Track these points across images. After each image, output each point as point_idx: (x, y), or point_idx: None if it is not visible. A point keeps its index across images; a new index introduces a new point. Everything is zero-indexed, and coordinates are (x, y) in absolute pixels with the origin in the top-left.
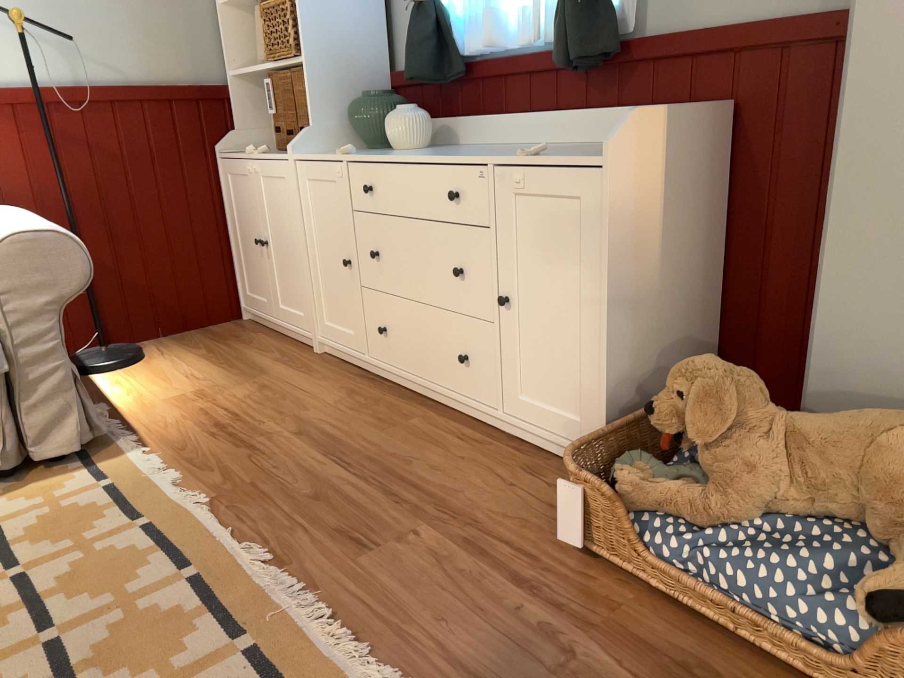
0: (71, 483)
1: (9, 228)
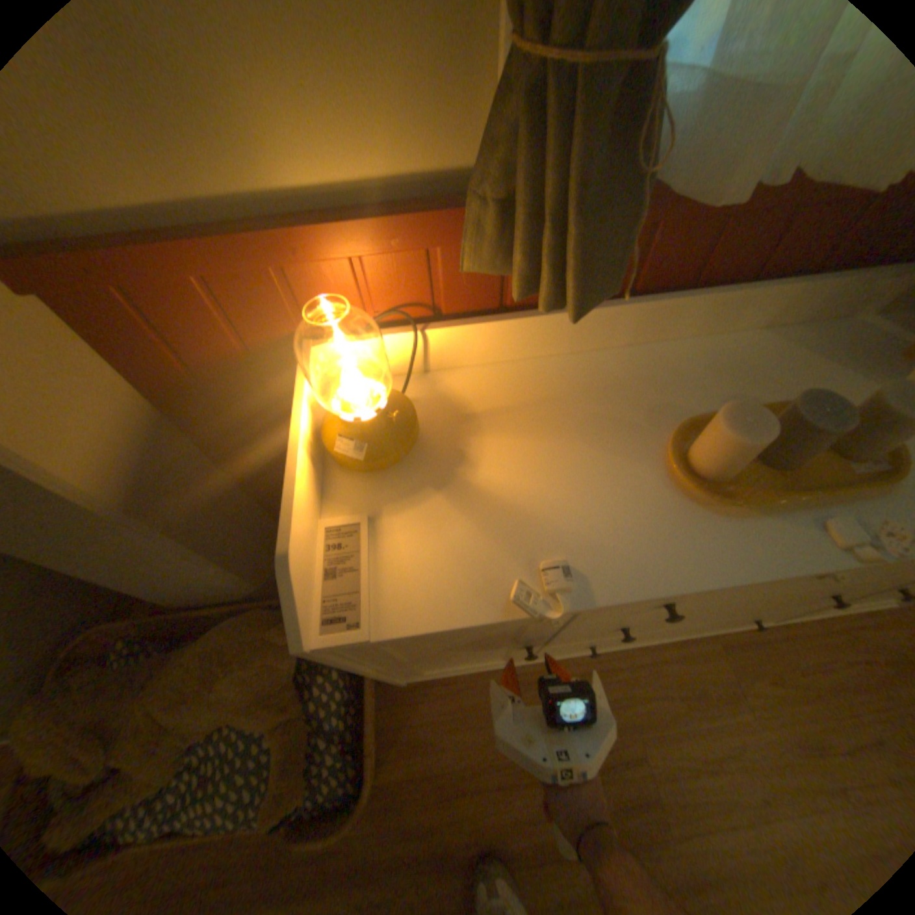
0: None
1: None
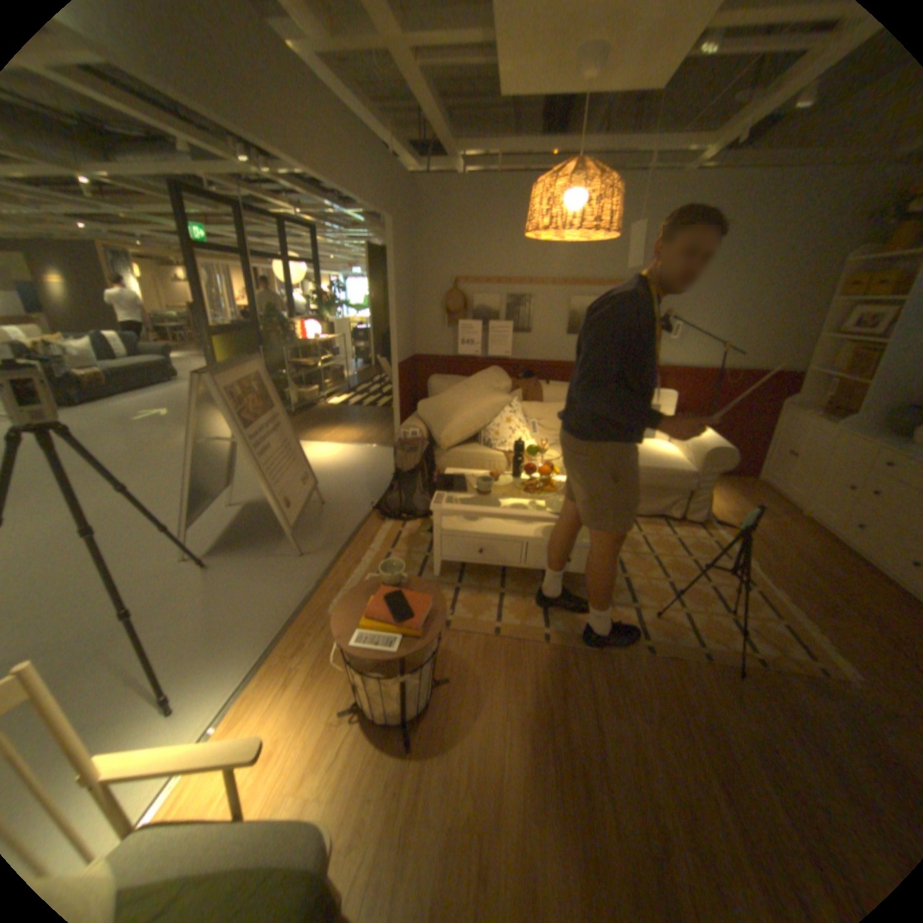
0: (699, 534)
1: (710, 440)
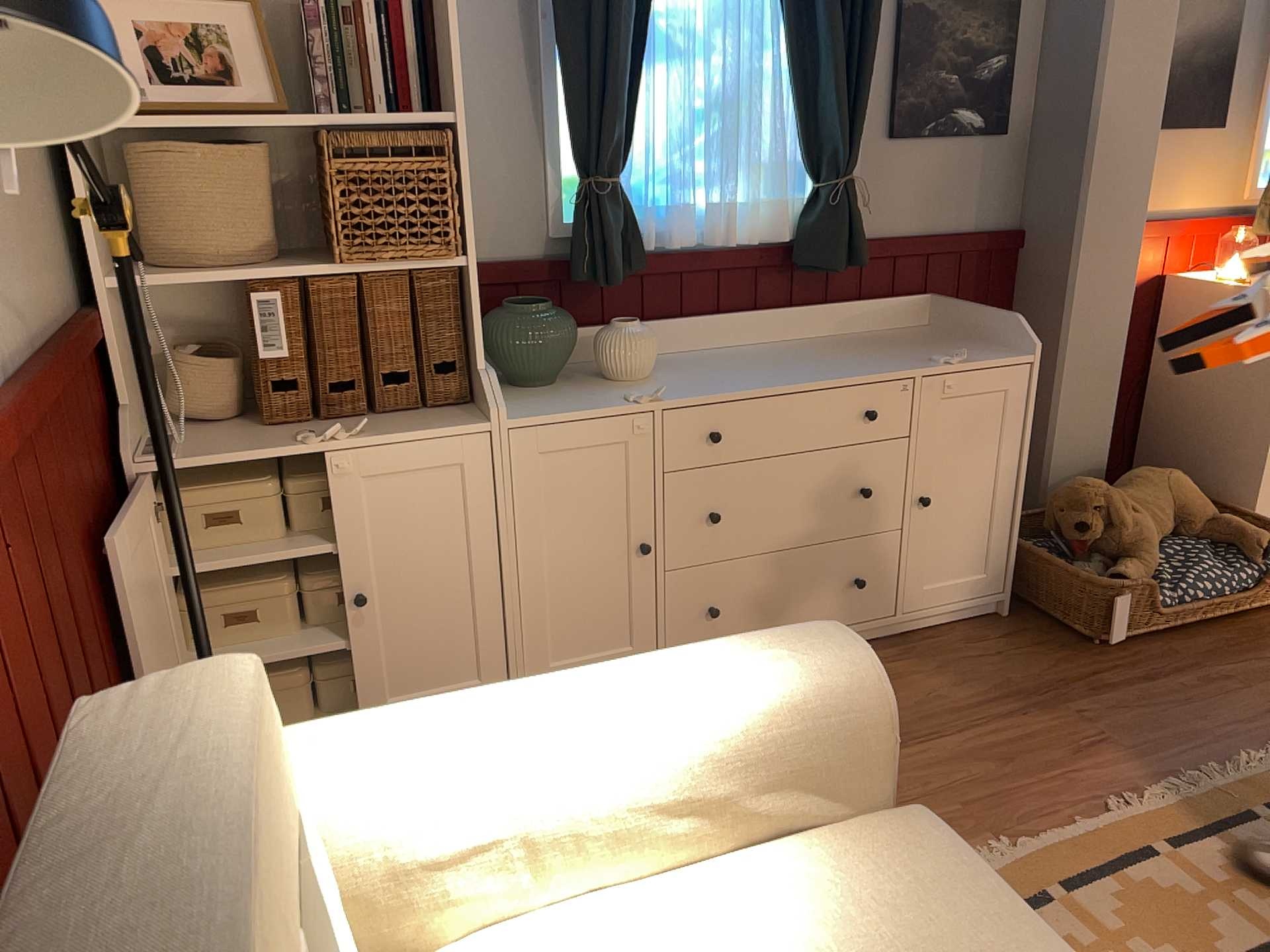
0: None
1: (758, 672)
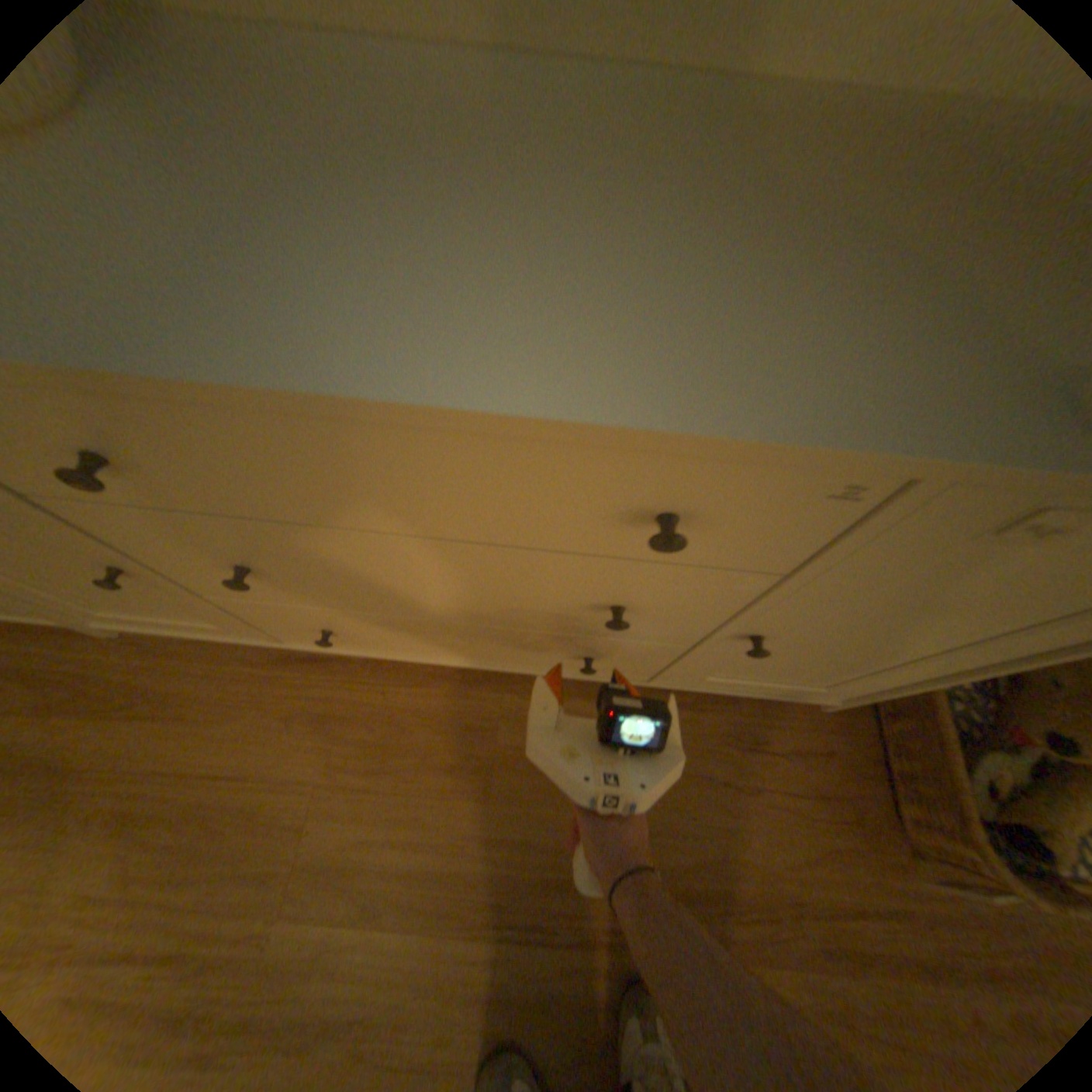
0: None
1: None
